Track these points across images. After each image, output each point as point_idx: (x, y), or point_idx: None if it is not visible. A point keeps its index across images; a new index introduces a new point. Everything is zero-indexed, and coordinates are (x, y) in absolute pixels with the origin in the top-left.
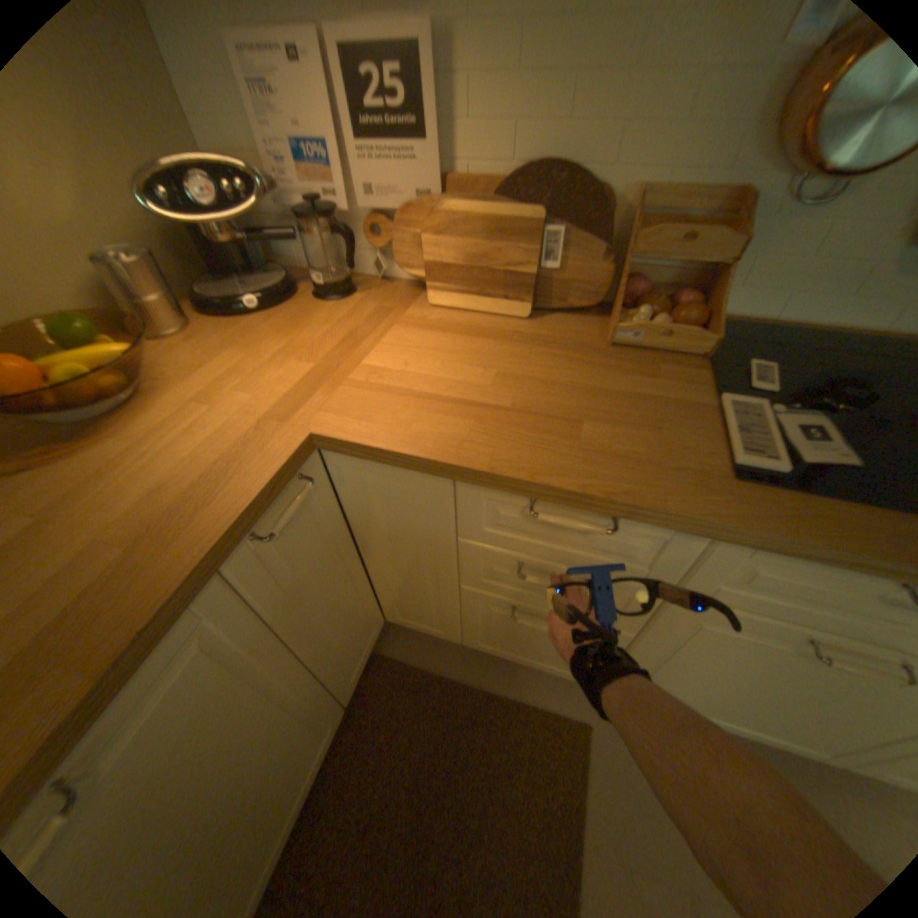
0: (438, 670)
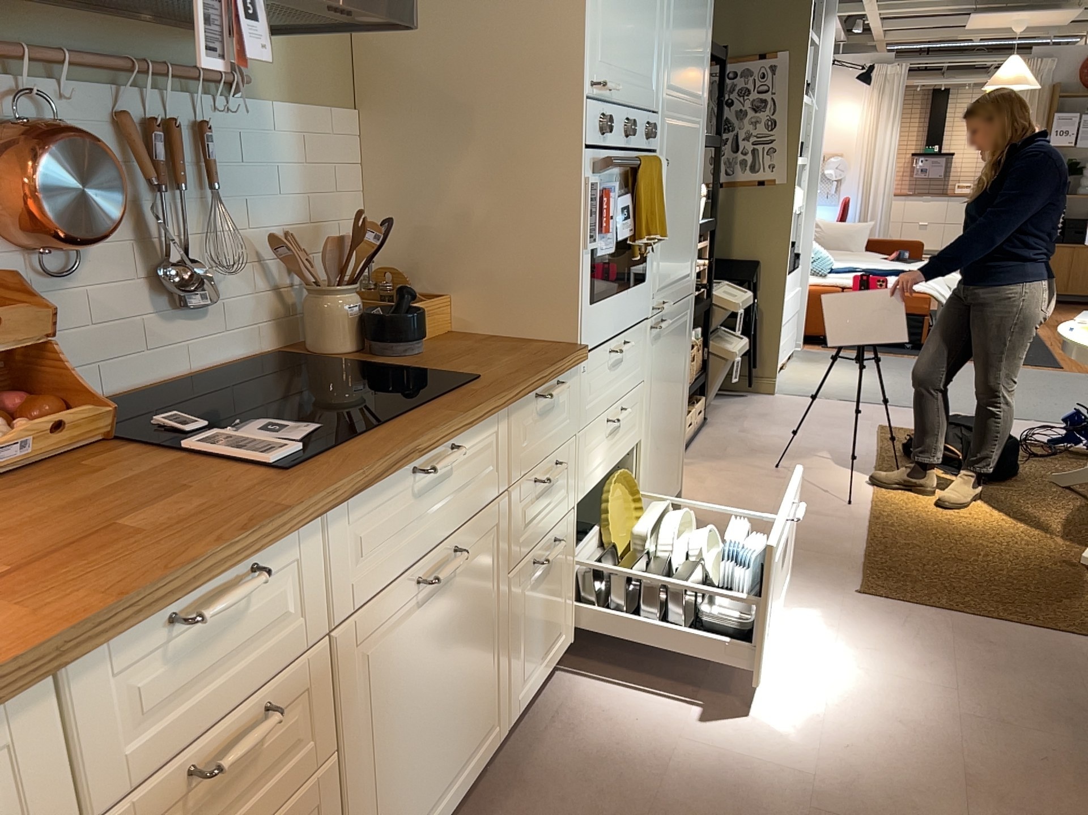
0: None
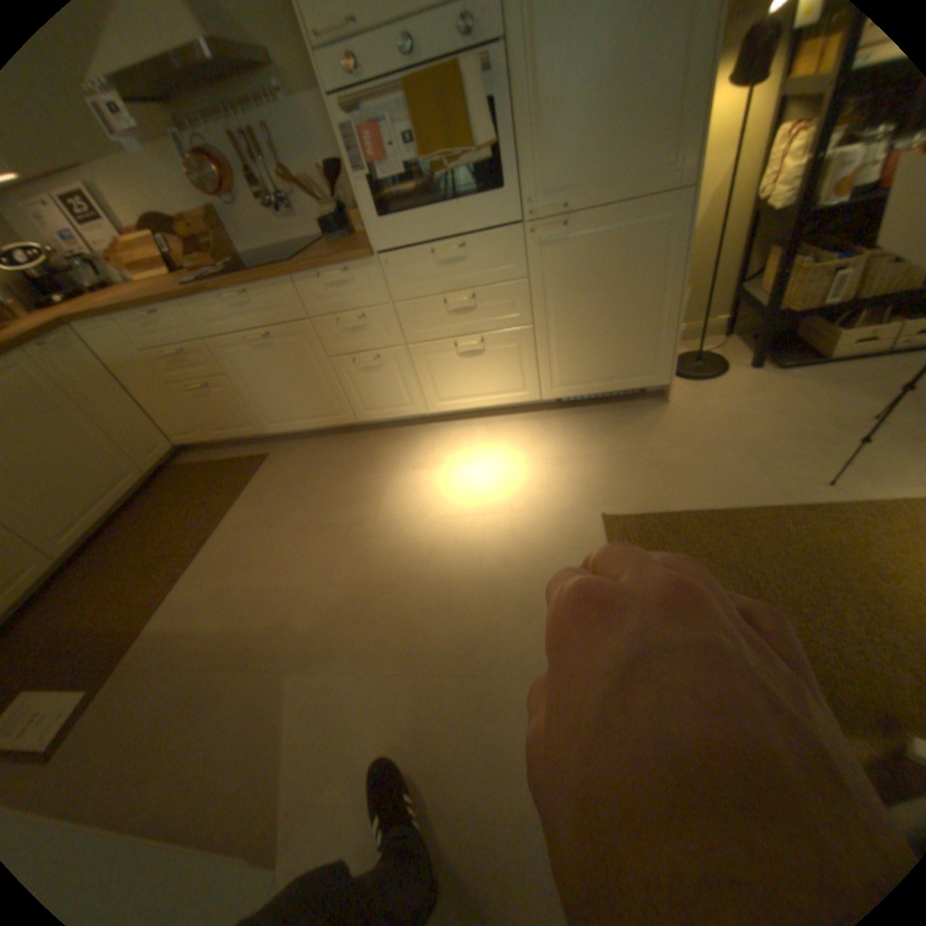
0: (202, 461)
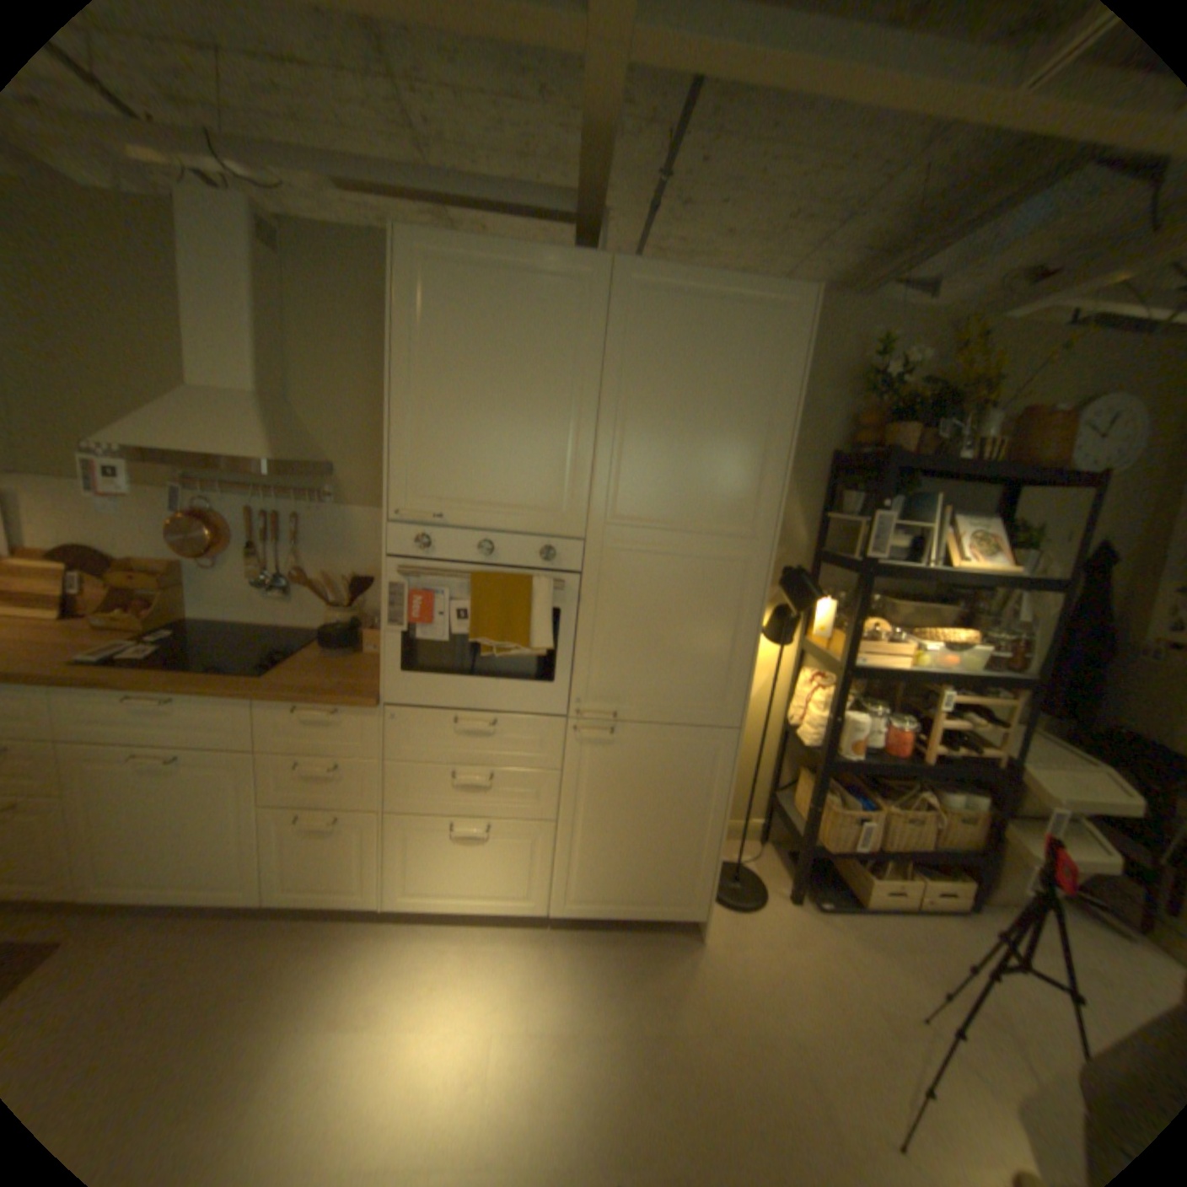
0: None
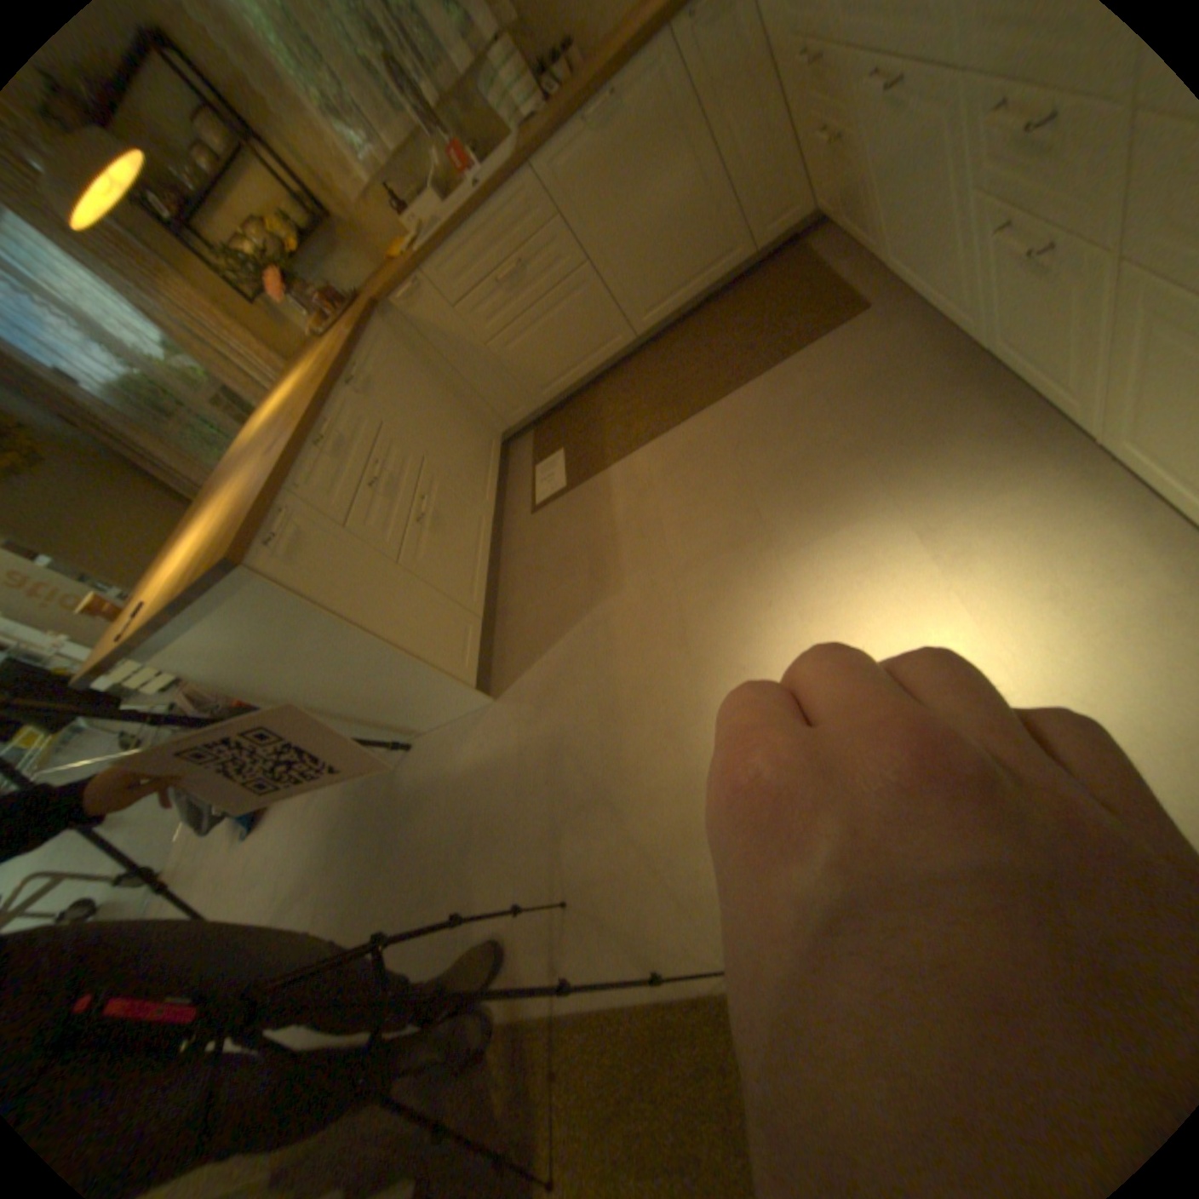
0: (827, 255)
